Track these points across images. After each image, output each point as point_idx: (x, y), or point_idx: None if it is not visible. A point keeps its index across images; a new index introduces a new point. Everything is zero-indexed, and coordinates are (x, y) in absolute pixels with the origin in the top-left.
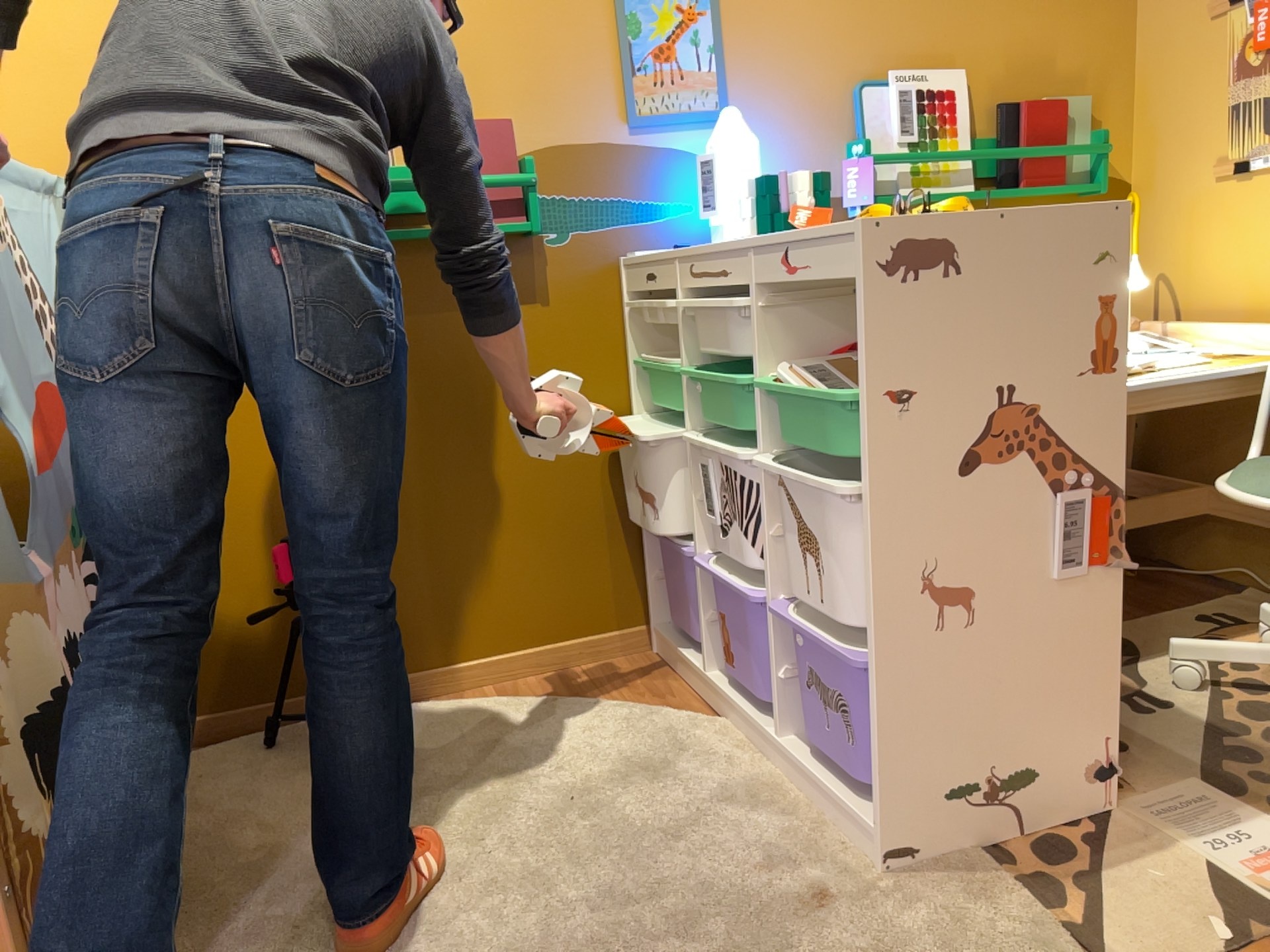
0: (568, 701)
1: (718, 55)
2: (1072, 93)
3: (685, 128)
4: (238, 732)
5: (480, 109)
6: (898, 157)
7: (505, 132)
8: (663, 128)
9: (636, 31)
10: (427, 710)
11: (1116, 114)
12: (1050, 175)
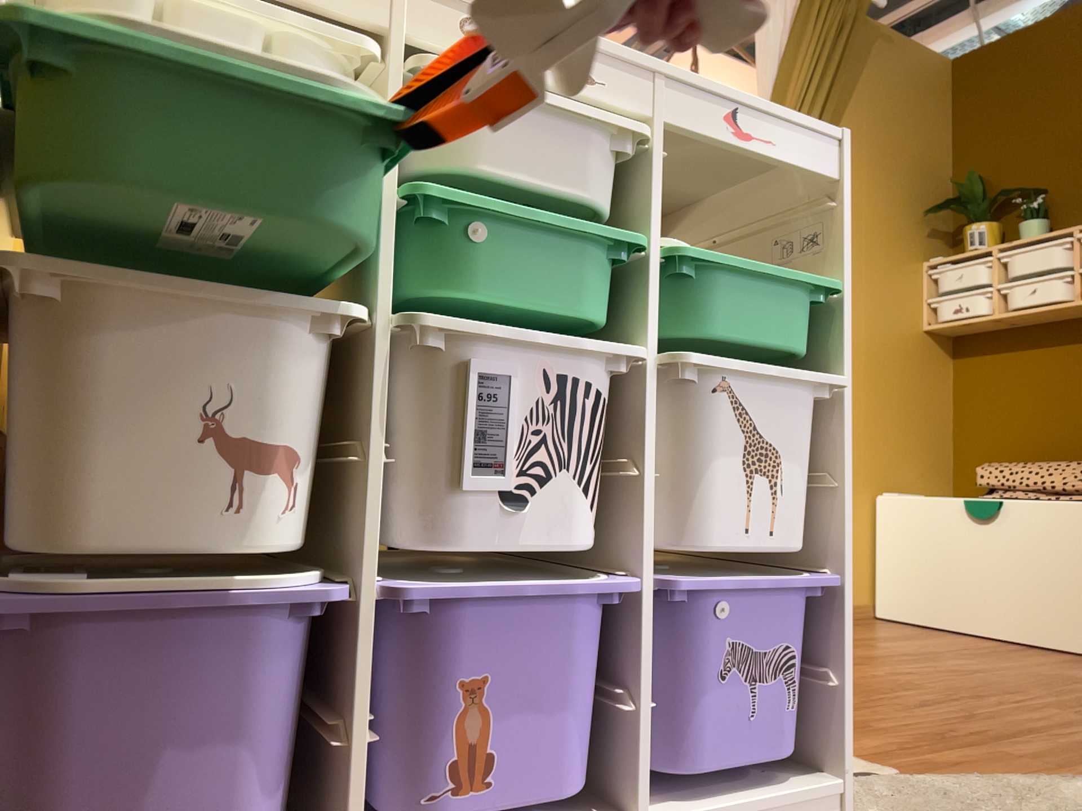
0: None
1: None
2: None
3: None
4: None
5: None
6: None
7: None
8: None
9: None
10: None
11: None
12: None
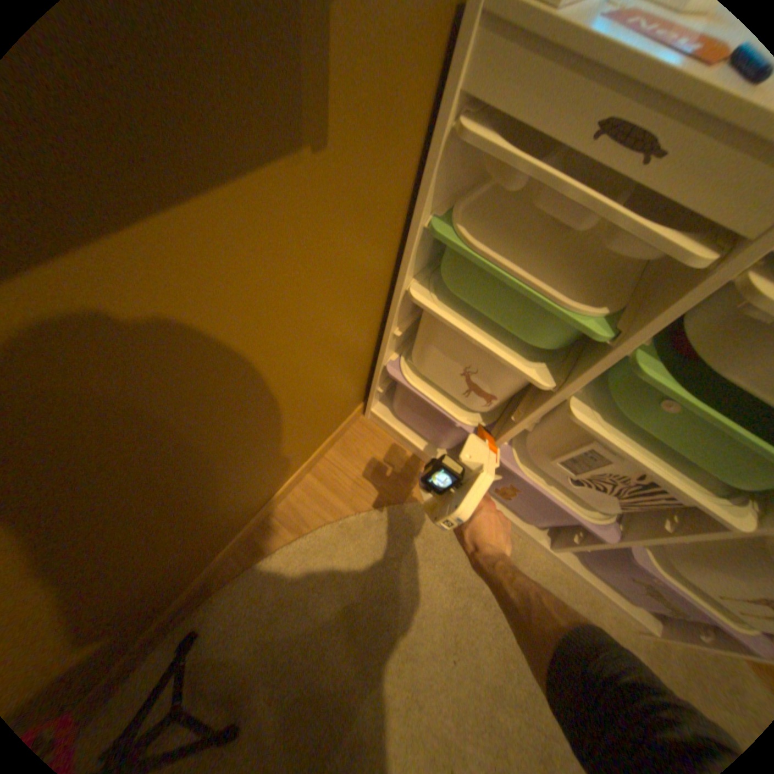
0: (357, 519)
1: None
2: None
3: None
4: None
5: None
6: None
7: None
8: None
9: None
10: (250, 592)
11: None
12: None
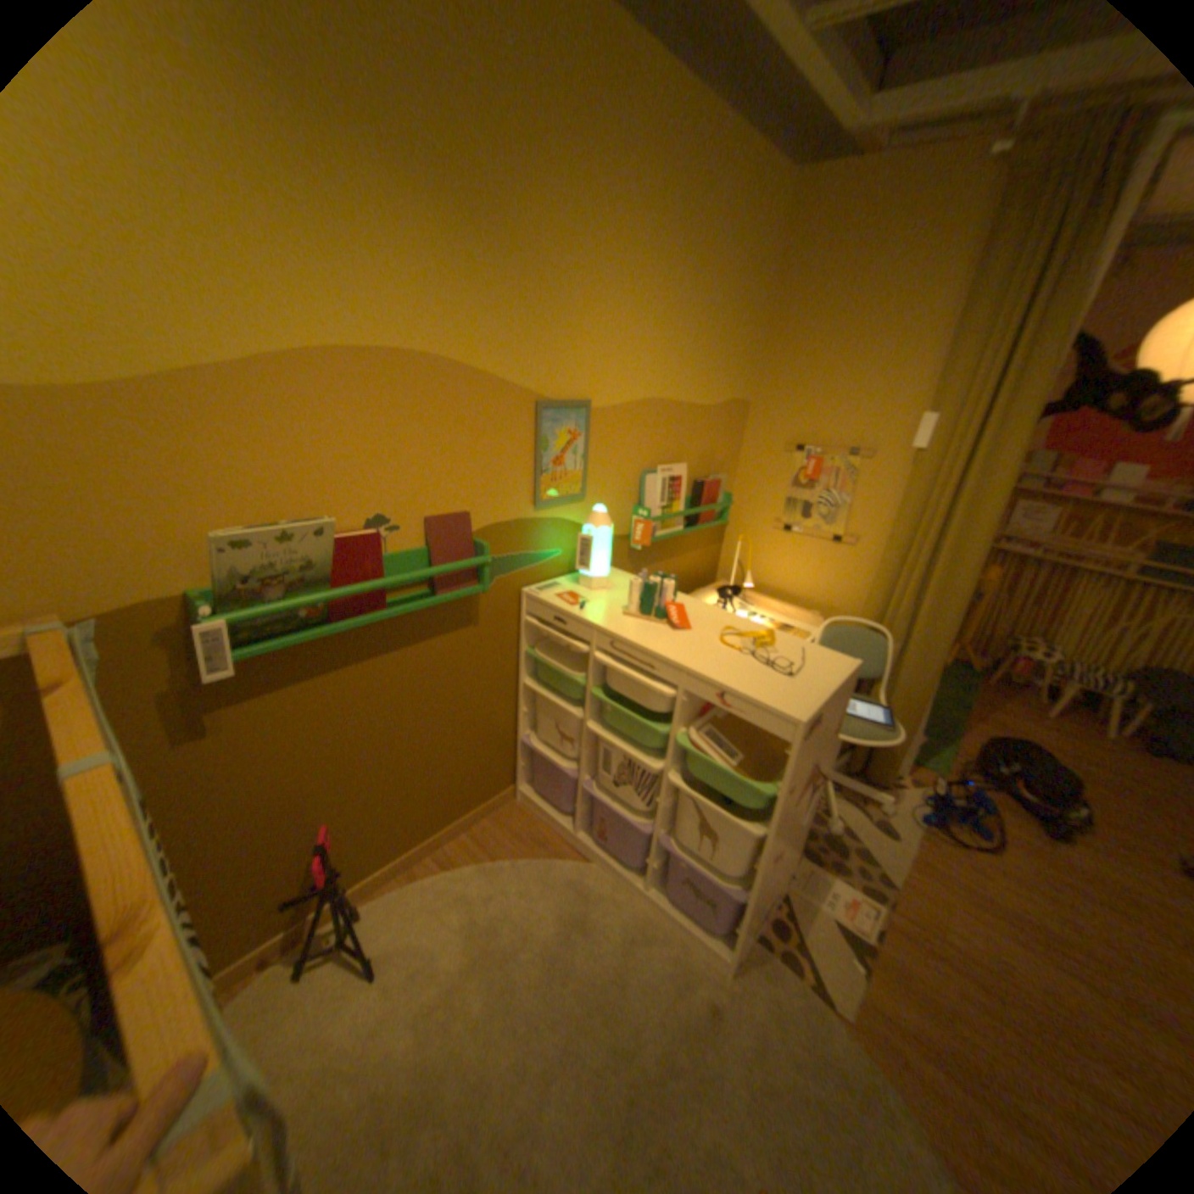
0: (493, 865)
1: (585, 460)
2: (719, 471)
3: (562, 505)
4: (256, 967)
5: (448, 505)
6: (661, 519)
7: (465, 522)
8: (552, 507)
9: (545, 447)
10: (403, 899)
11: (730, 479)
12: (709, 517)
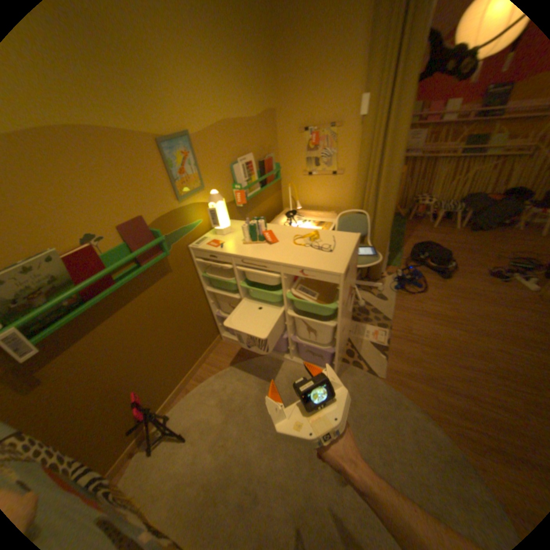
0: (222, 372)
1: (197, 166)
2: (270, 152)
3: (194, 195)
4: (128, 457)
5: (127, 215)
6: (248, 187)
7: (142, 222)
8: (188, 198)
9: (172, 165)
10: (186, 402)
11: (276, 155)
12: (272, 178)
